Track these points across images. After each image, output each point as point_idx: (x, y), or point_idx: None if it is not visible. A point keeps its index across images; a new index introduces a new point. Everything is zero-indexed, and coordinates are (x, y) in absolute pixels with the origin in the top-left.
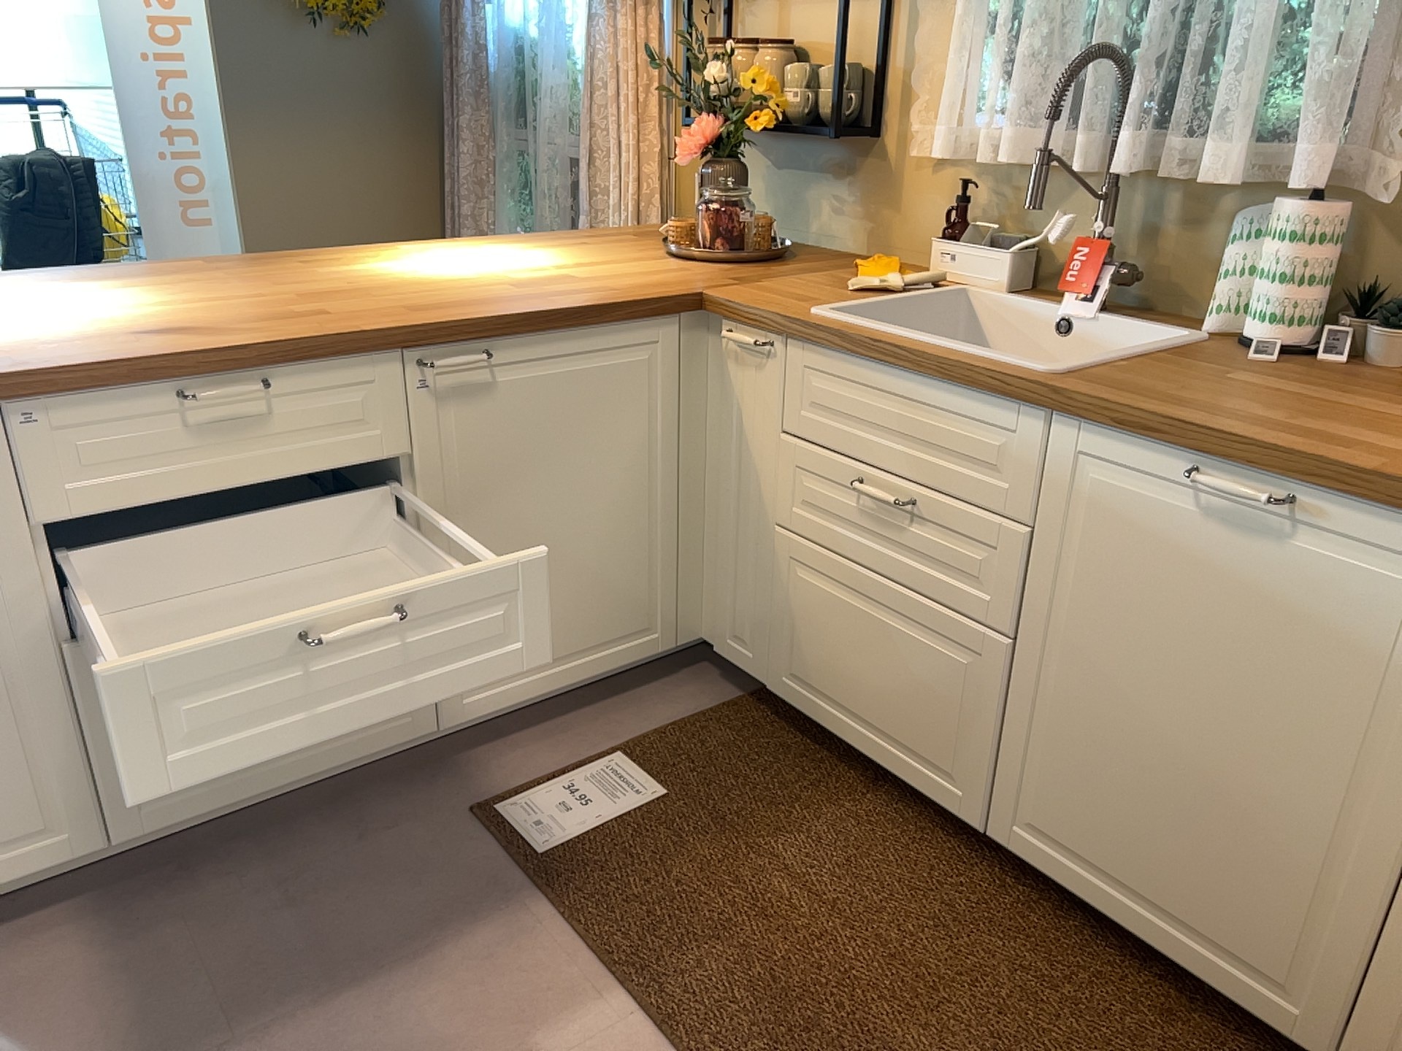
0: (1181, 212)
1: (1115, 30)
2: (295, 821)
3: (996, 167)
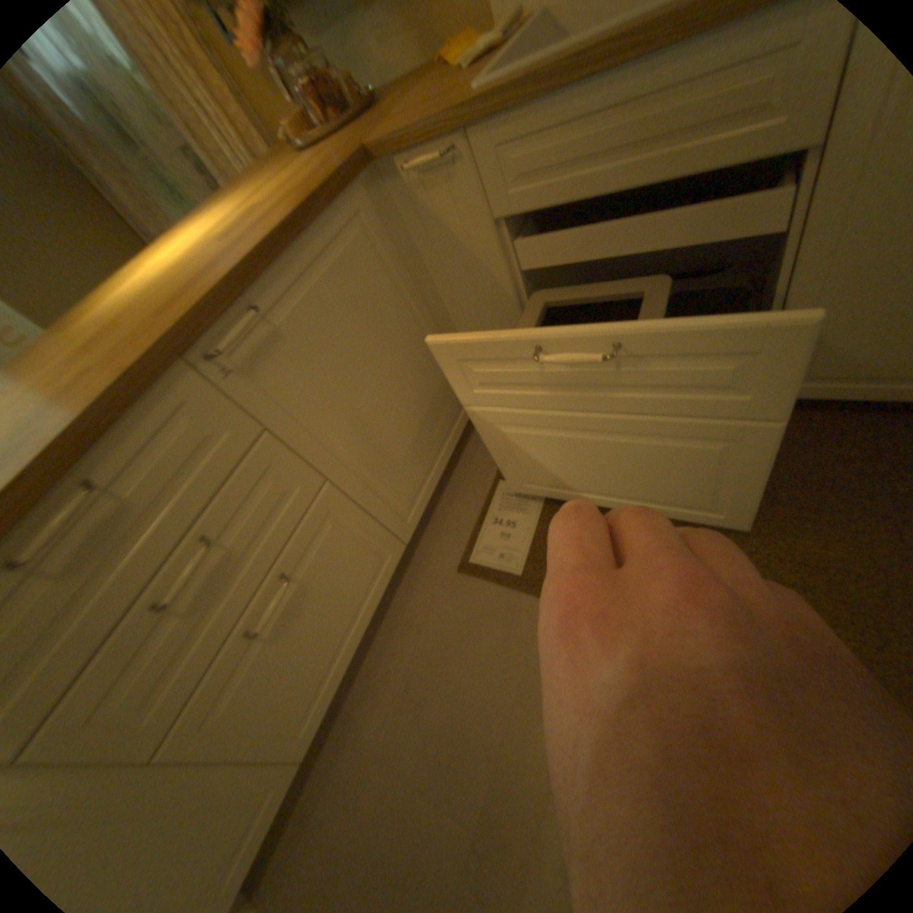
0: None
1: None
2: (377, 645)
3: None
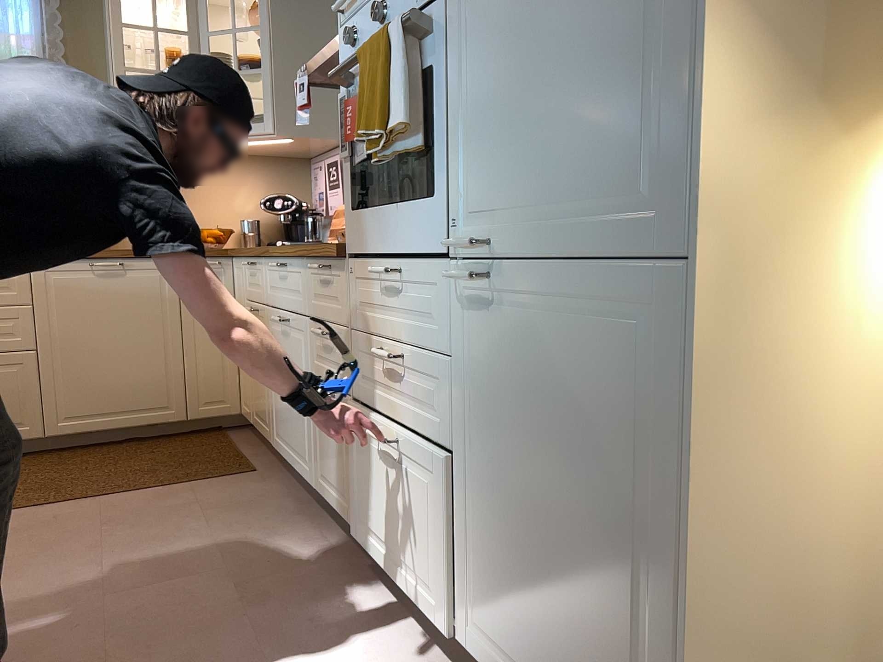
0: None
1: None
2: None
3: None
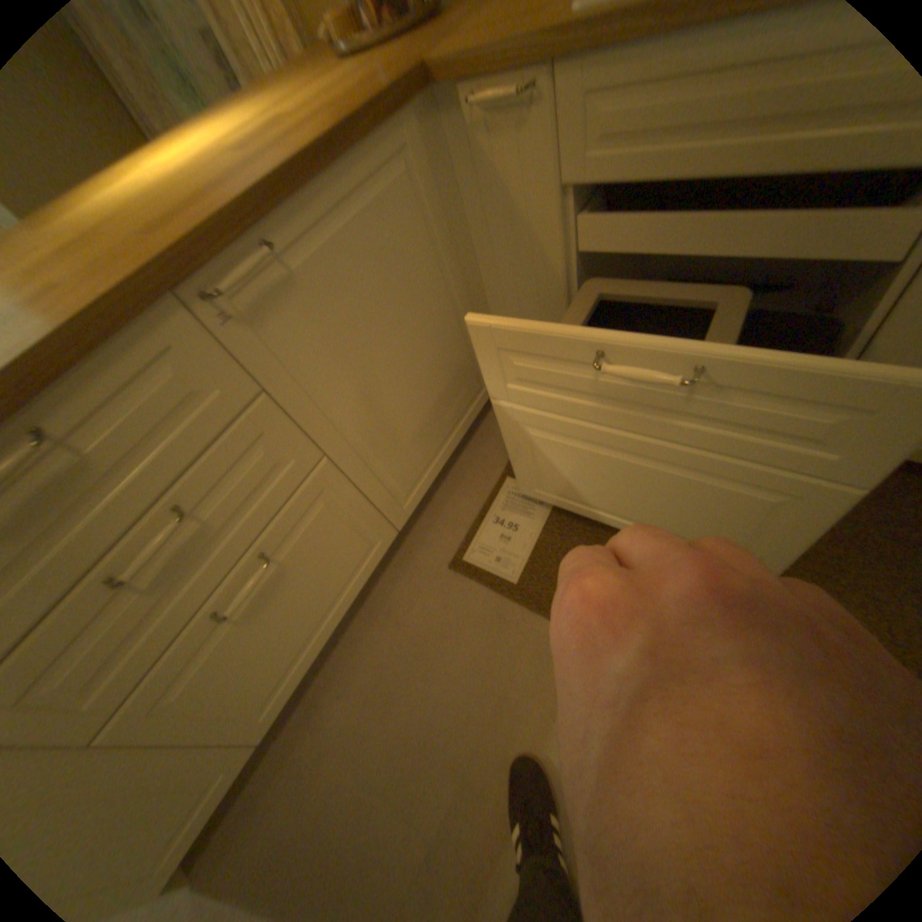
0: None
1: None
2: (351, 632)
3: None
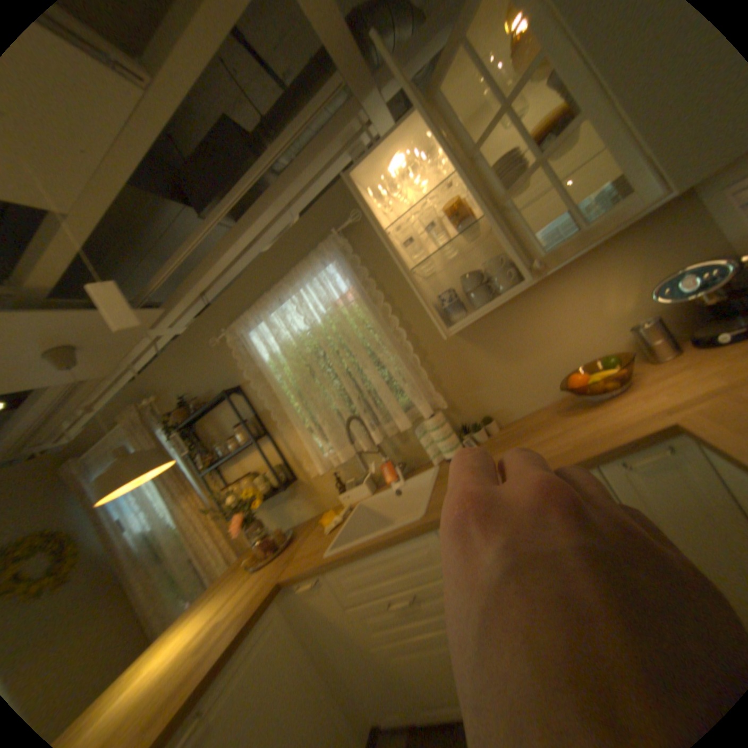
0: (401, 438)
1: (348, 409)
2: None
3: (341, 462)
